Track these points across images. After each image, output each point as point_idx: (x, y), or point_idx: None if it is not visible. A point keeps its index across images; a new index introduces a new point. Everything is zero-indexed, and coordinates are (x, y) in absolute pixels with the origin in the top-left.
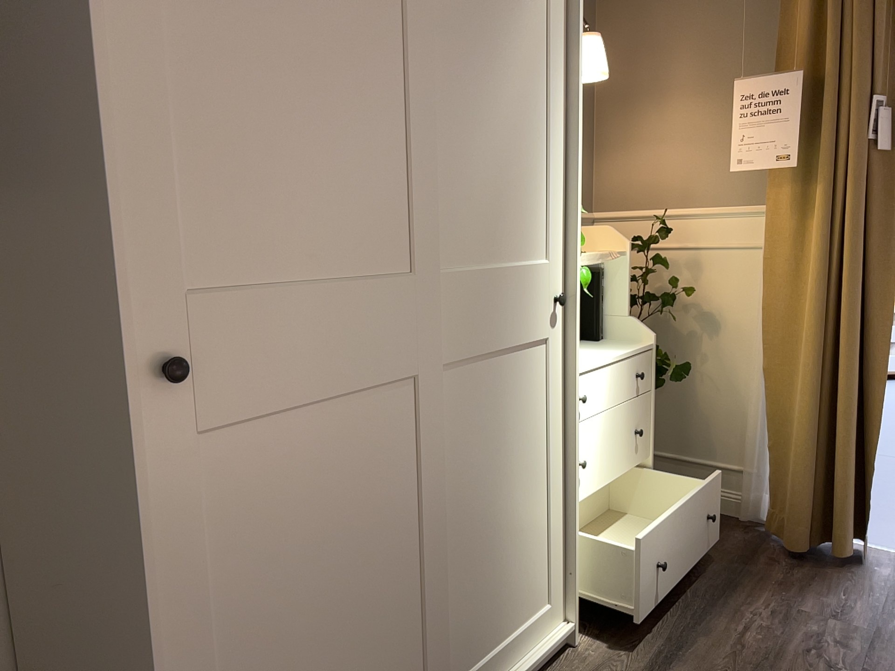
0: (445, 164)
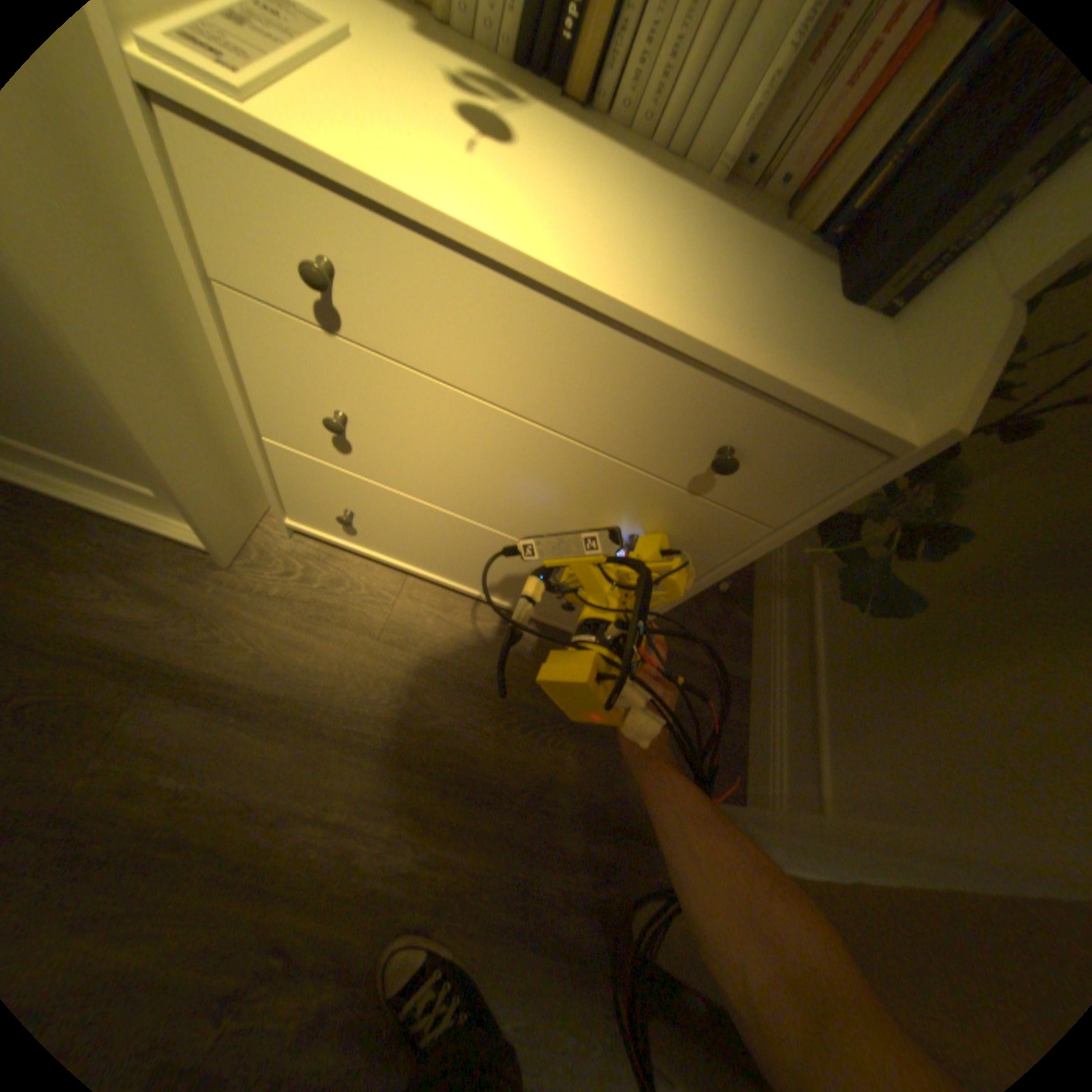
0: None
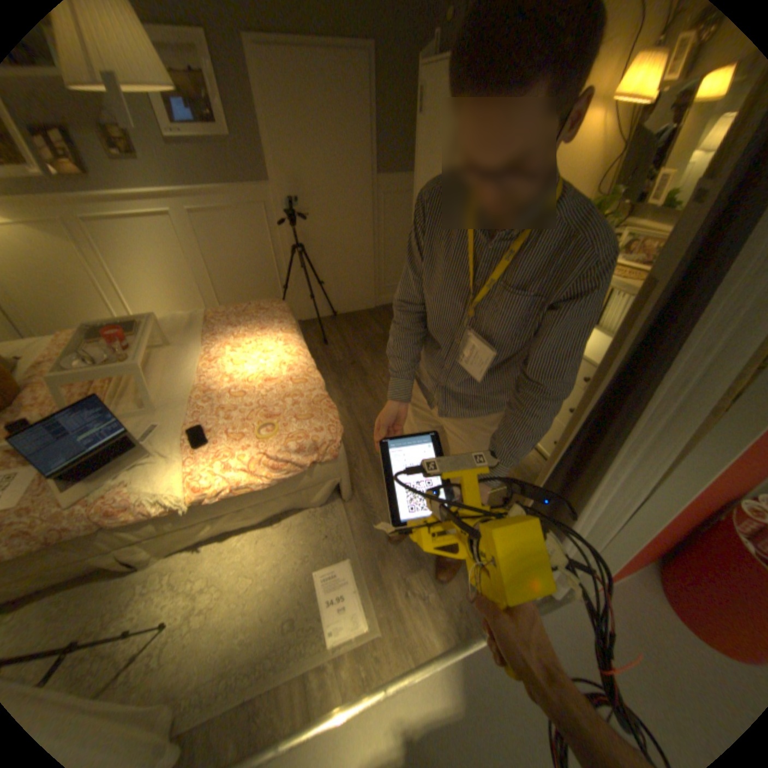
0: None
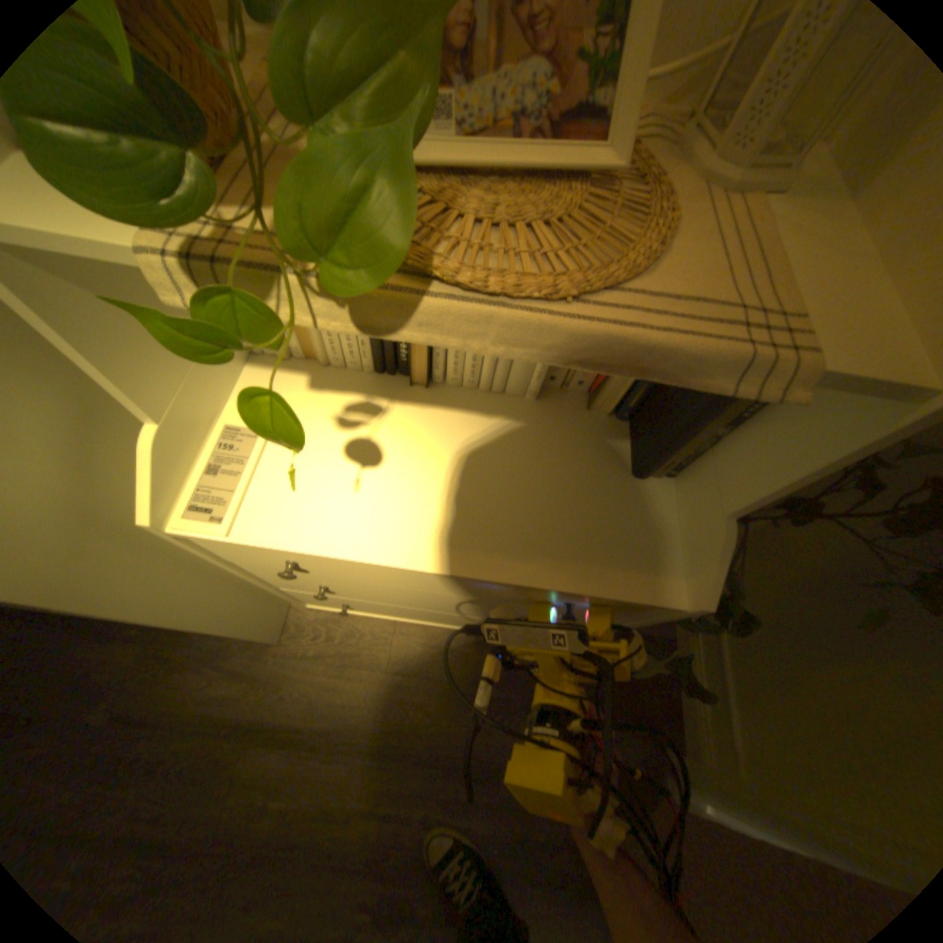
0: None
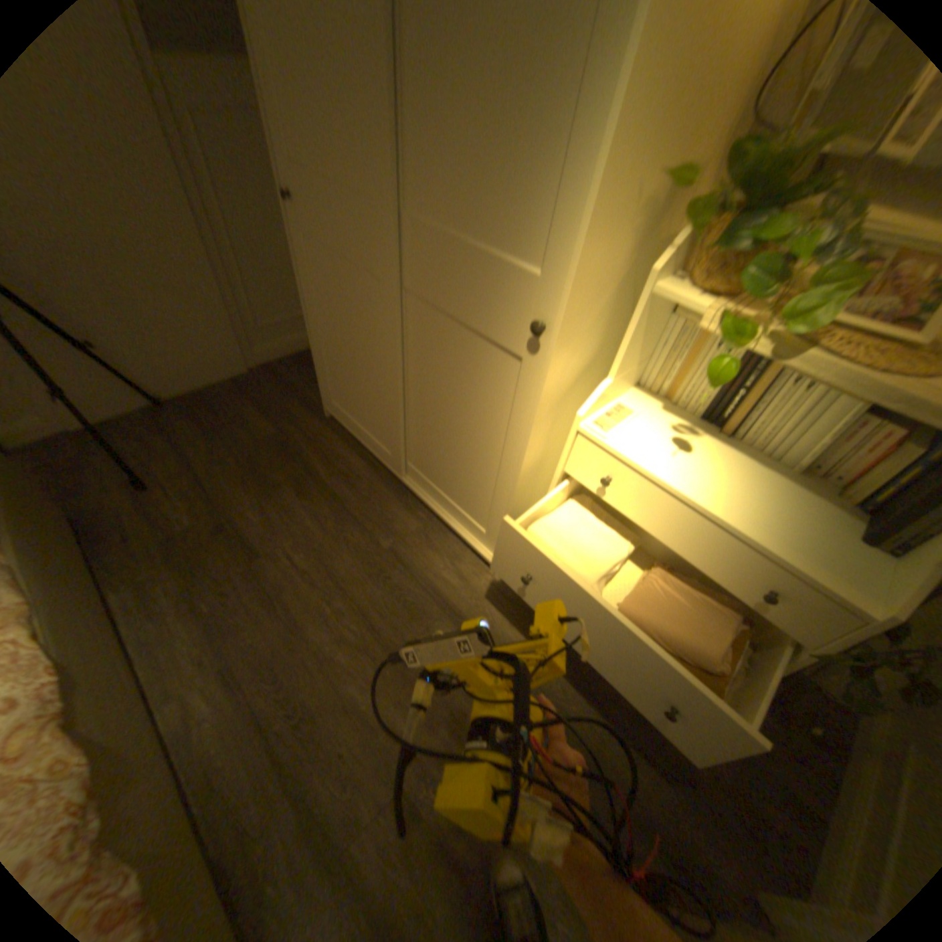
0: (418, 96)
